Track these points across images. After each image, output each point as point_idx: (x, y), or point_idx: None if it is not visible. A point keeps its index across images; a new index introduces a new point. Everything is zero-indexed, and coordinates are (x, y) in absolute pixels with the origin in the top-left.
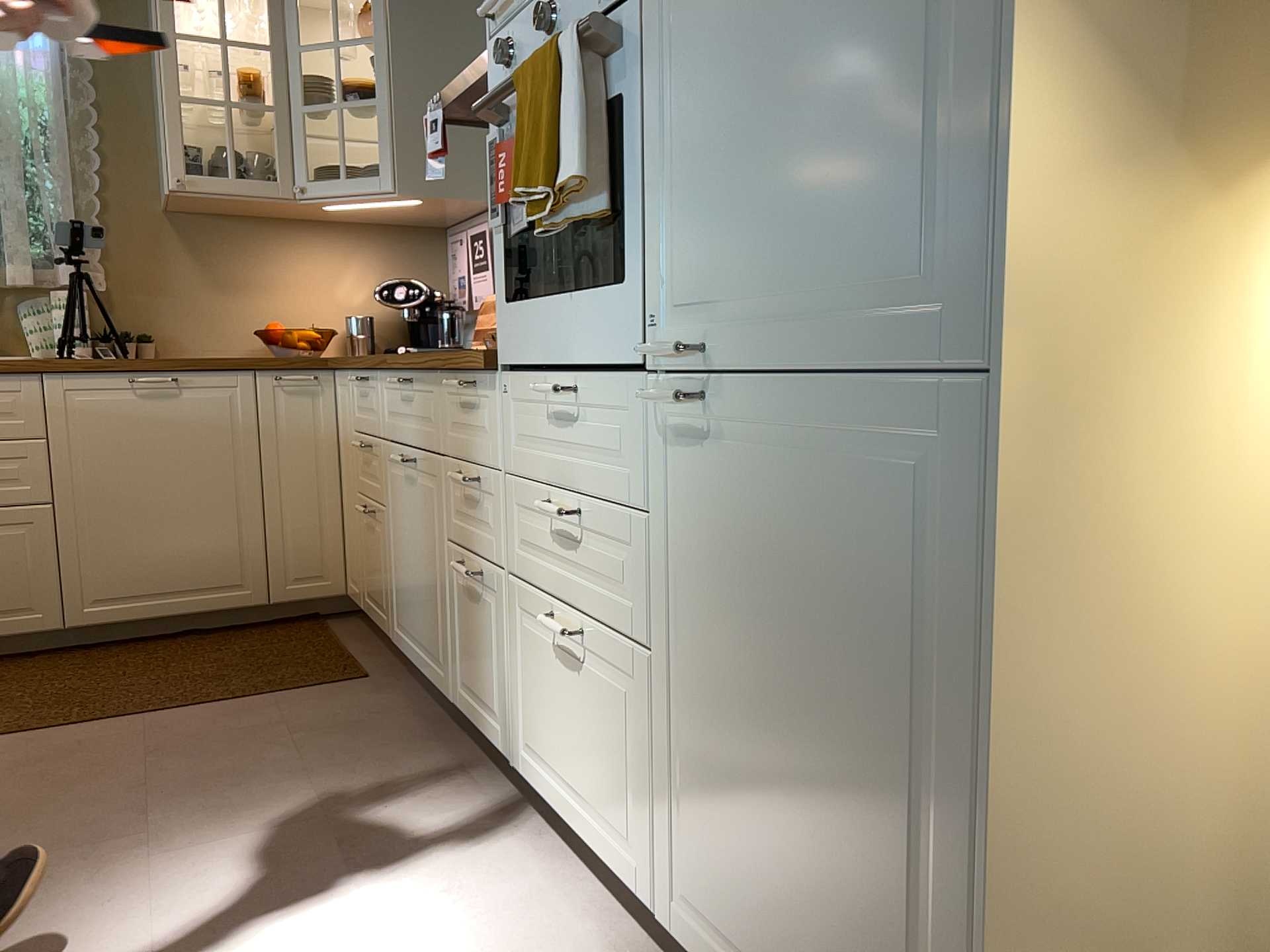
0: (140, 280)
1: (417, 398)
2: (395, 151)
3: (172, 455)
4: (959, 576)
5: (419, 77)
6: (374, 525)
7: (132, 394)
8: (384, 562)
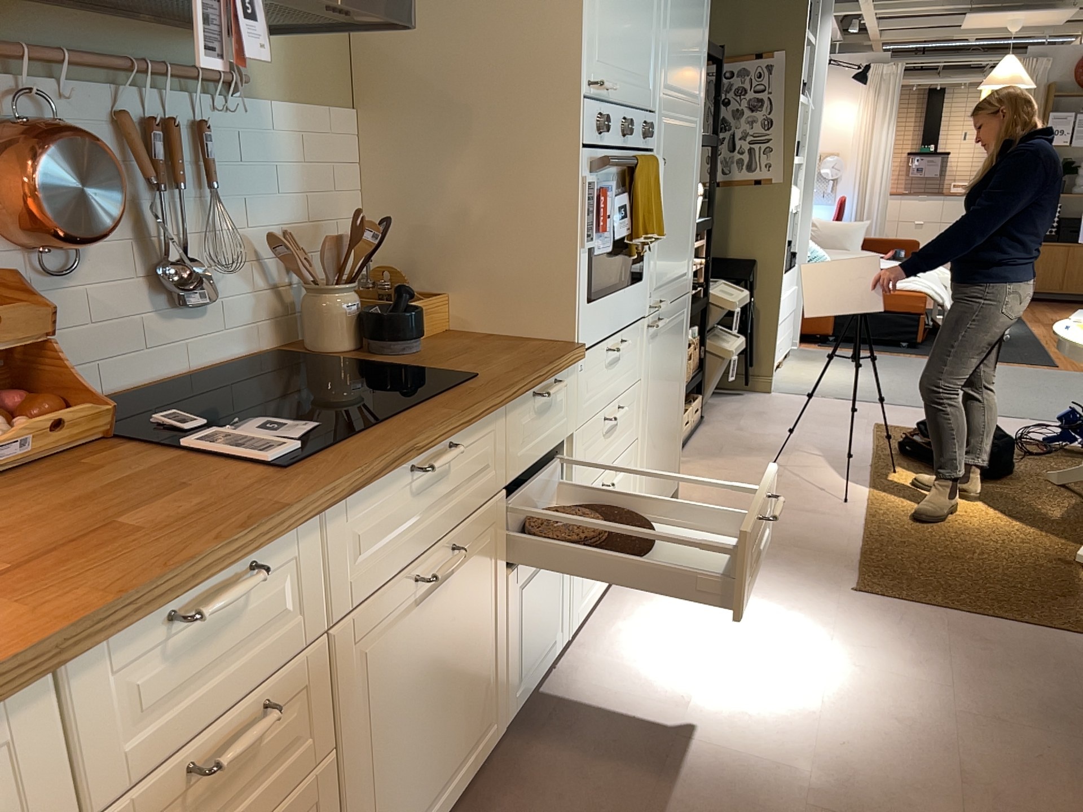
0: None
1: (456, 463)
2: None
3: None
4: (684, 338)
5: None
6: None
7: None
8: None
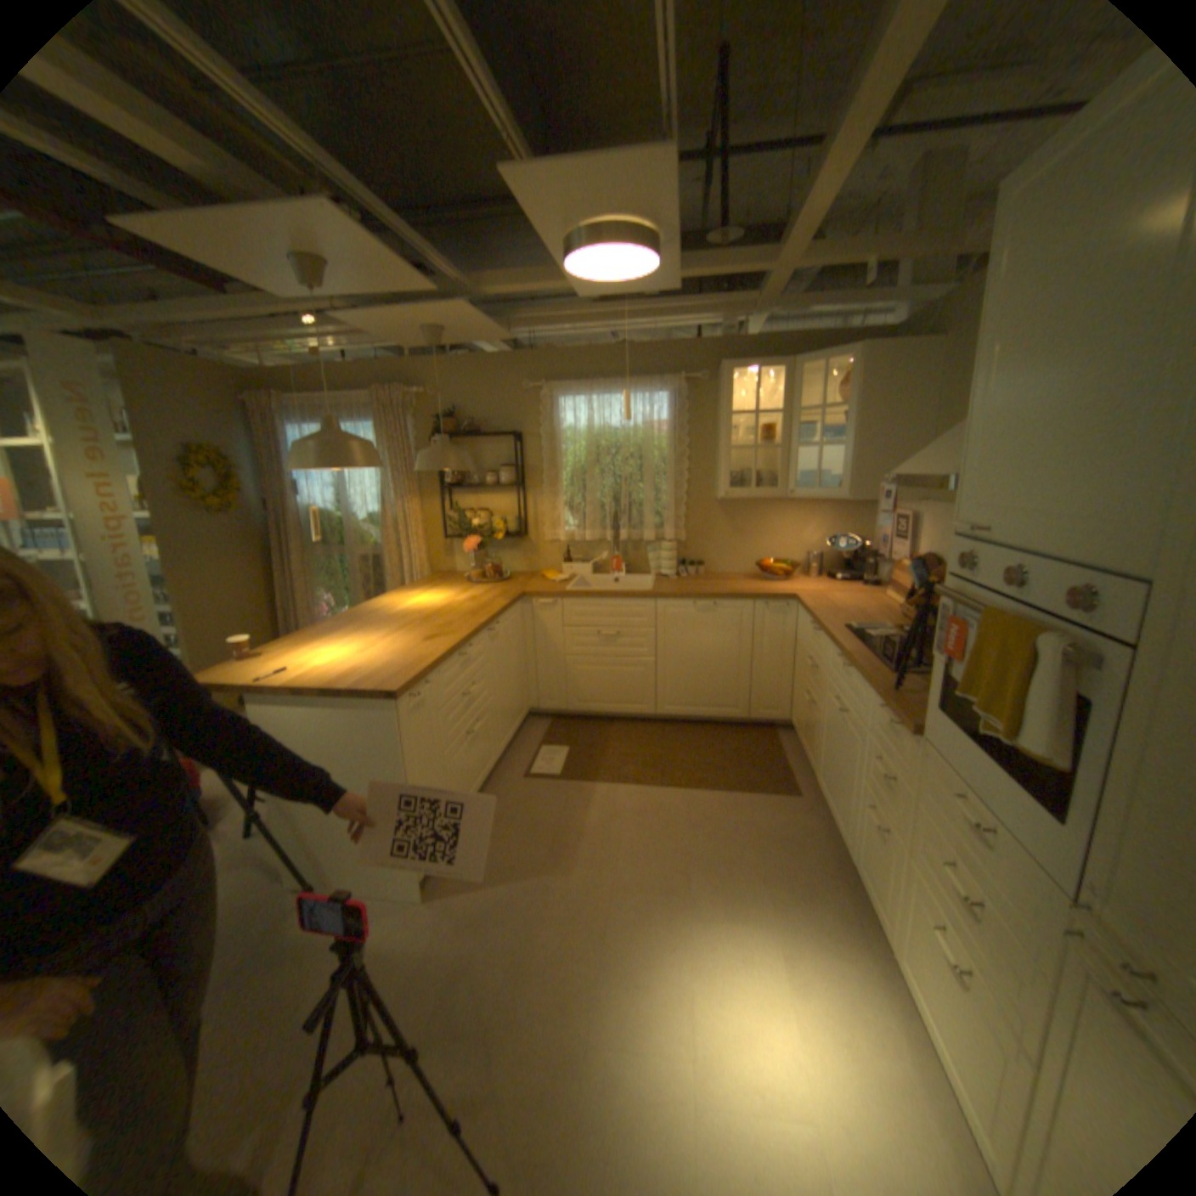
0: (699, 533)
1: (853, 680)
2: (852, 474)
3: (708, 641)
4: None
5: (875, 426)
6: (812, 709)
7: (693, 610)
8: (816, 735)
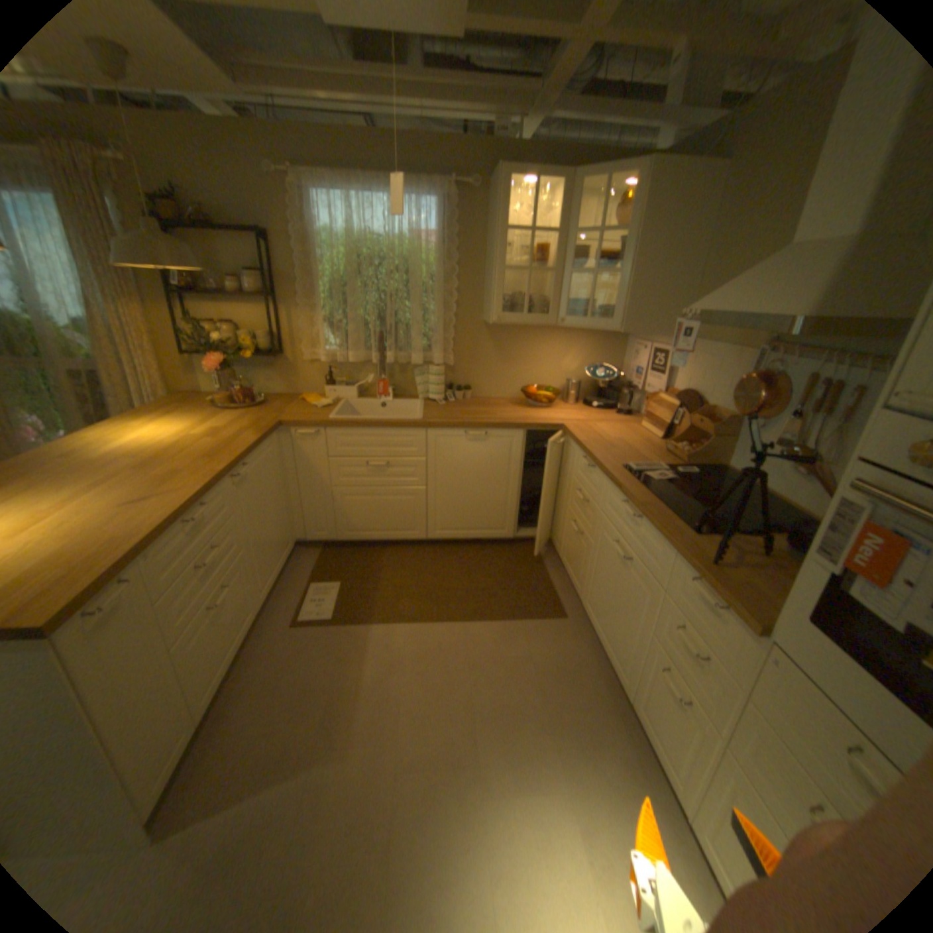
0: (468, 358)
1: (645, 532)
2: (627, 306)
3: (479, 469)
4: None
5: (654, 255)
6: (580, 538)
7: (465, 439)
8: (584, 564)
